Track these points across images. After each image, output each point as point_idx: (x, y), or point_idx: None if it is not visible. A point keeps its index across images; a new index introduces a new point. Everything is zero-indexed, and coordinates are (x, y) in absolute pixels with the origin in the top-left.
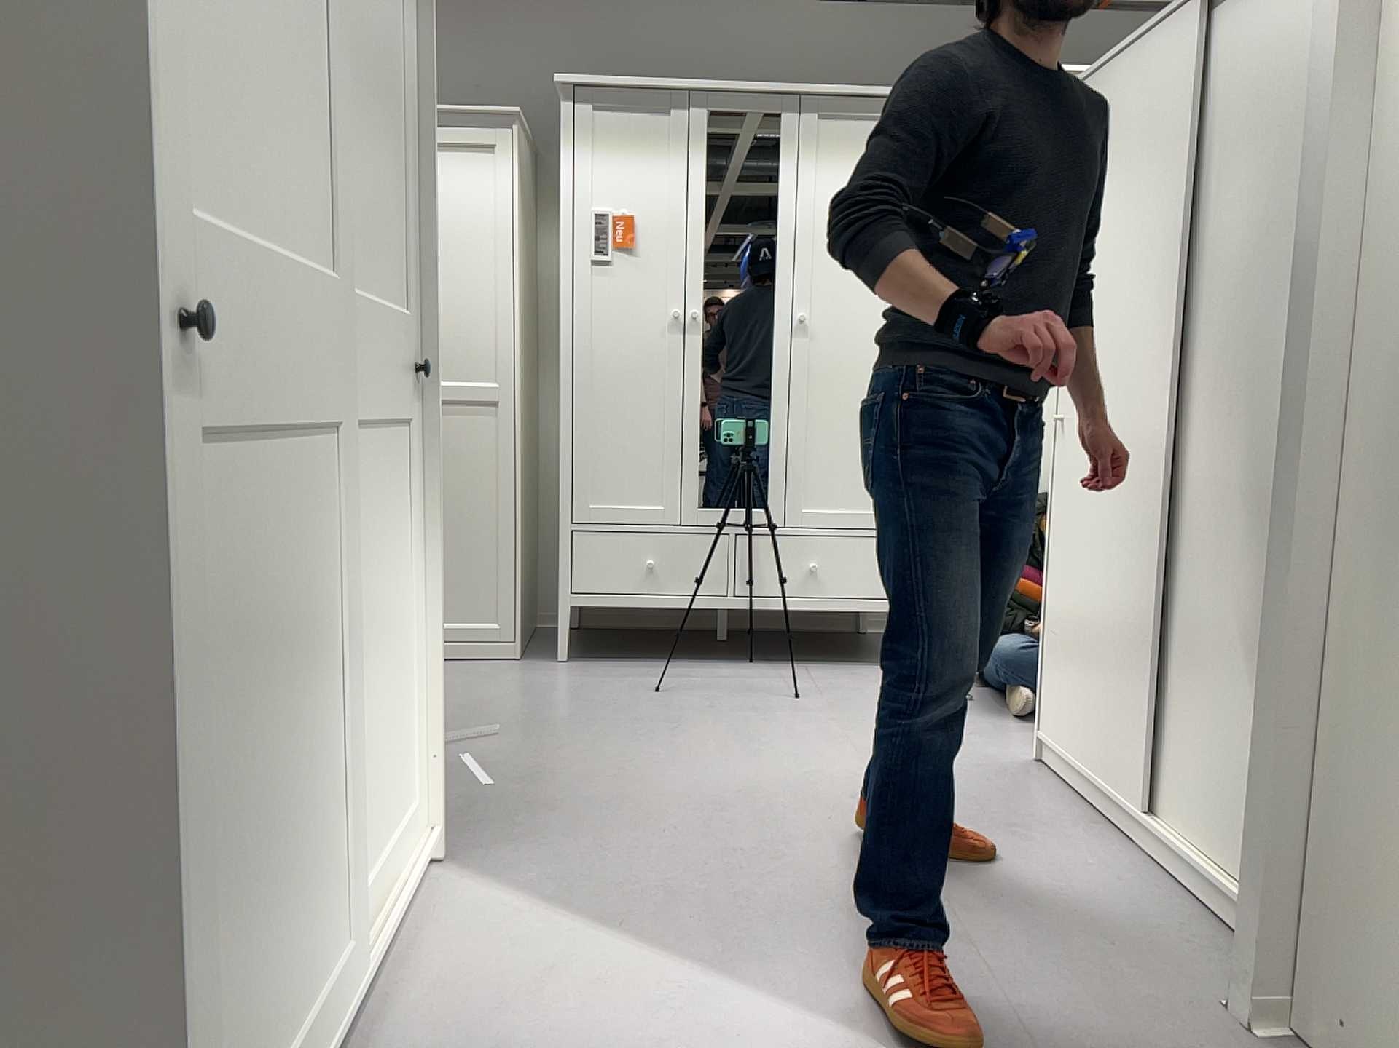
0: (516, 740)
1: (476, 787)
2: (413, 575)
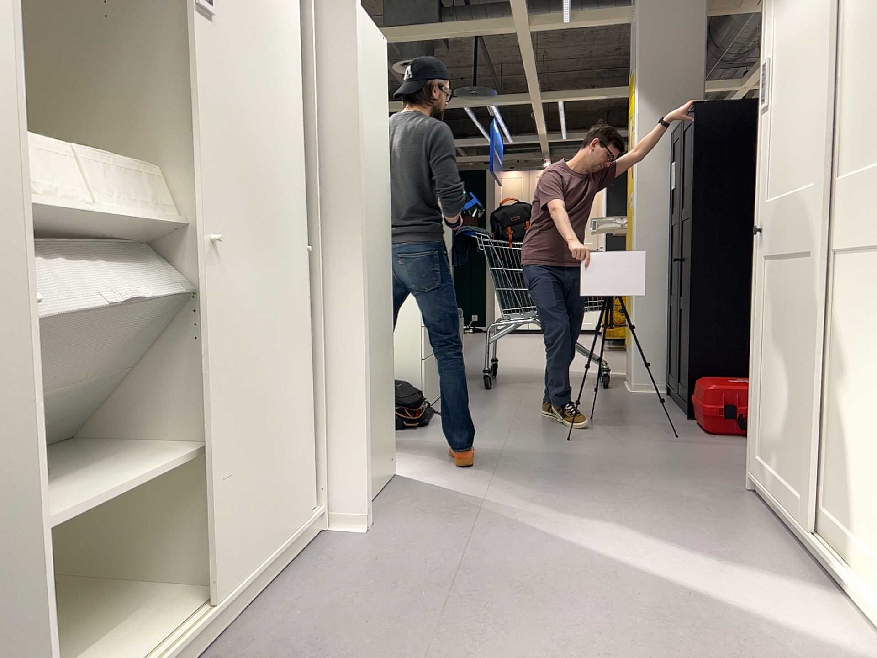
0: None
1: None
2: None
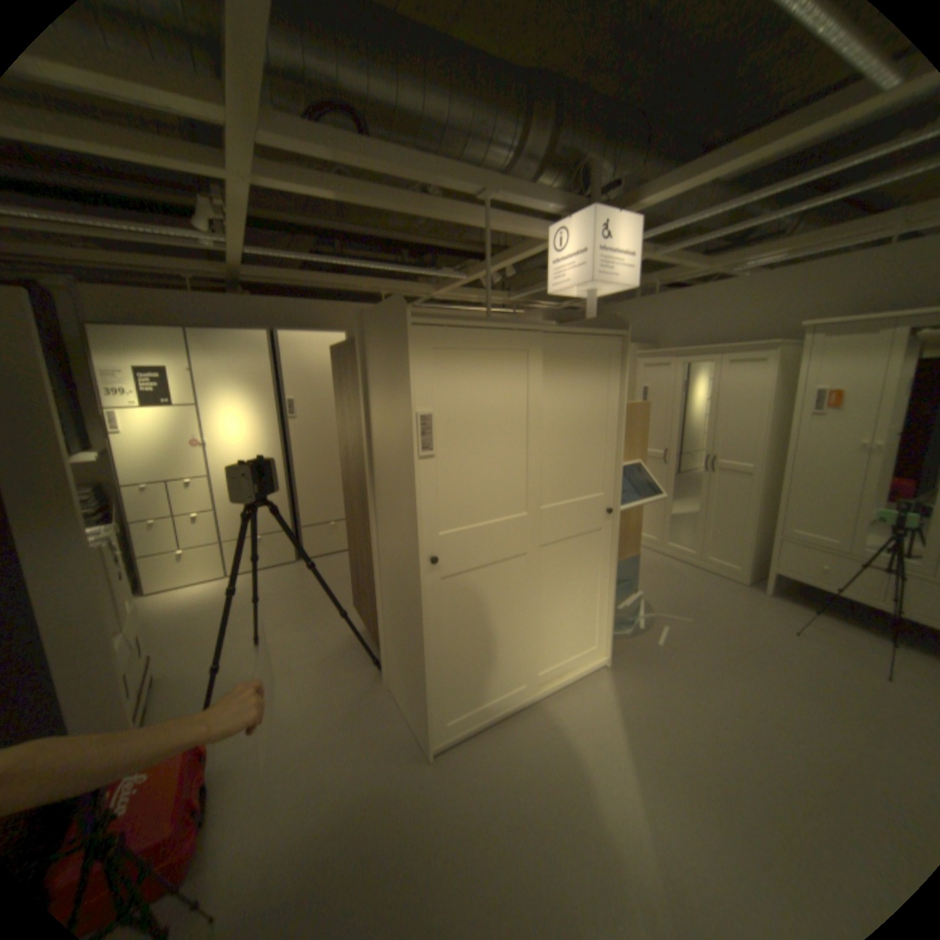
0: (697, 630)
1: (657, 644)
2: (603, 576)
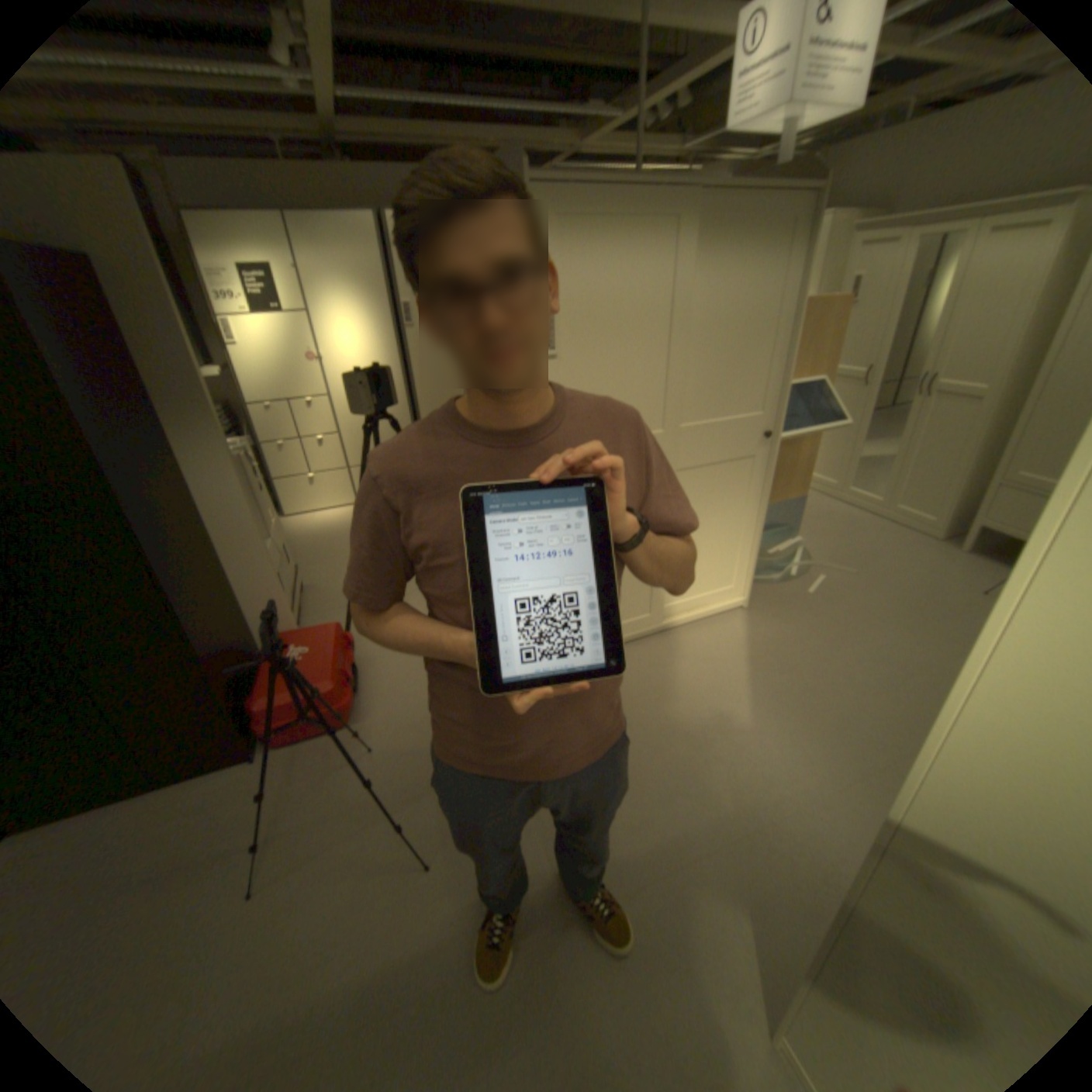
0: (860, 581)
1: (807, 591)
2: (751, 511)
